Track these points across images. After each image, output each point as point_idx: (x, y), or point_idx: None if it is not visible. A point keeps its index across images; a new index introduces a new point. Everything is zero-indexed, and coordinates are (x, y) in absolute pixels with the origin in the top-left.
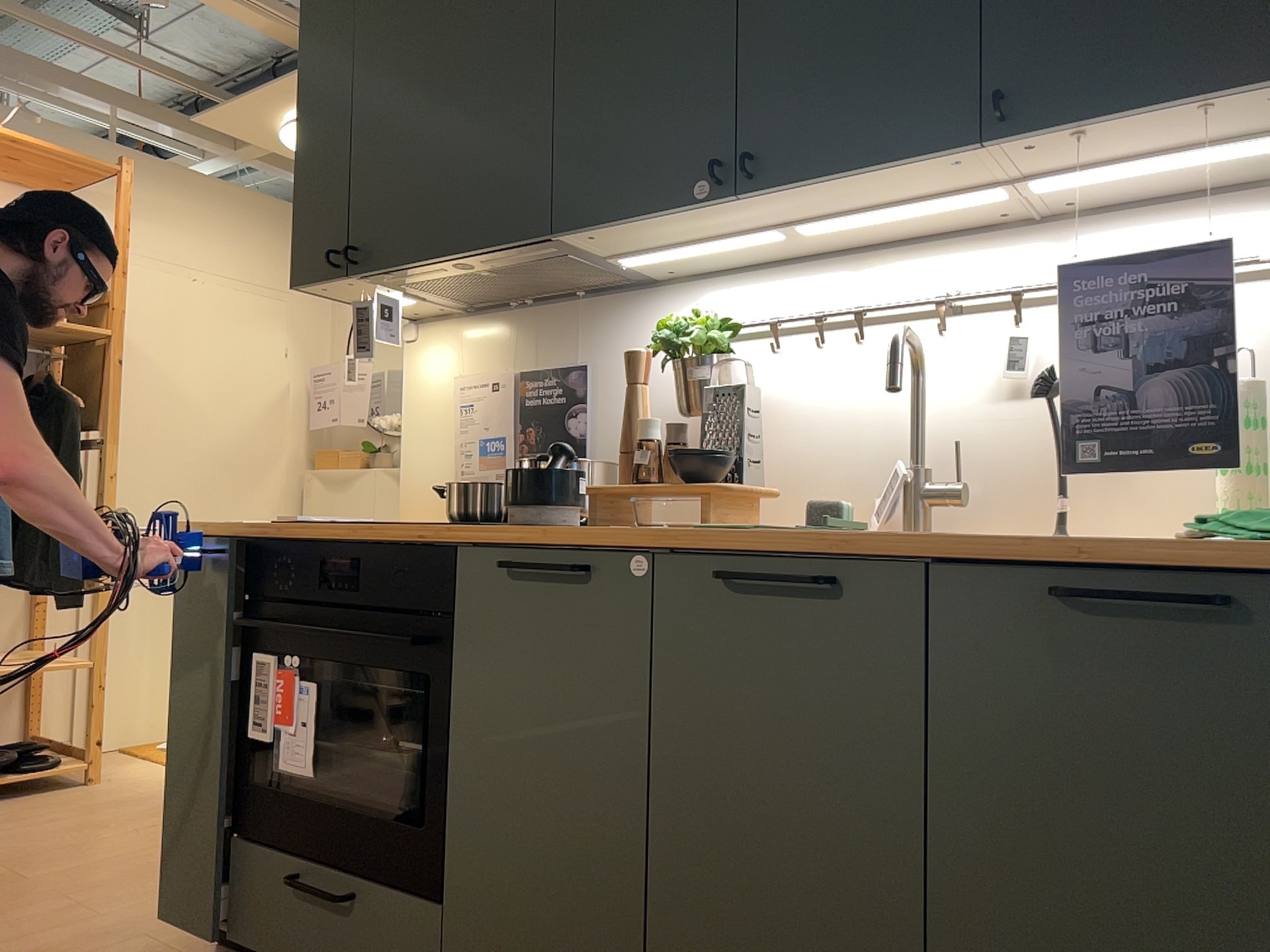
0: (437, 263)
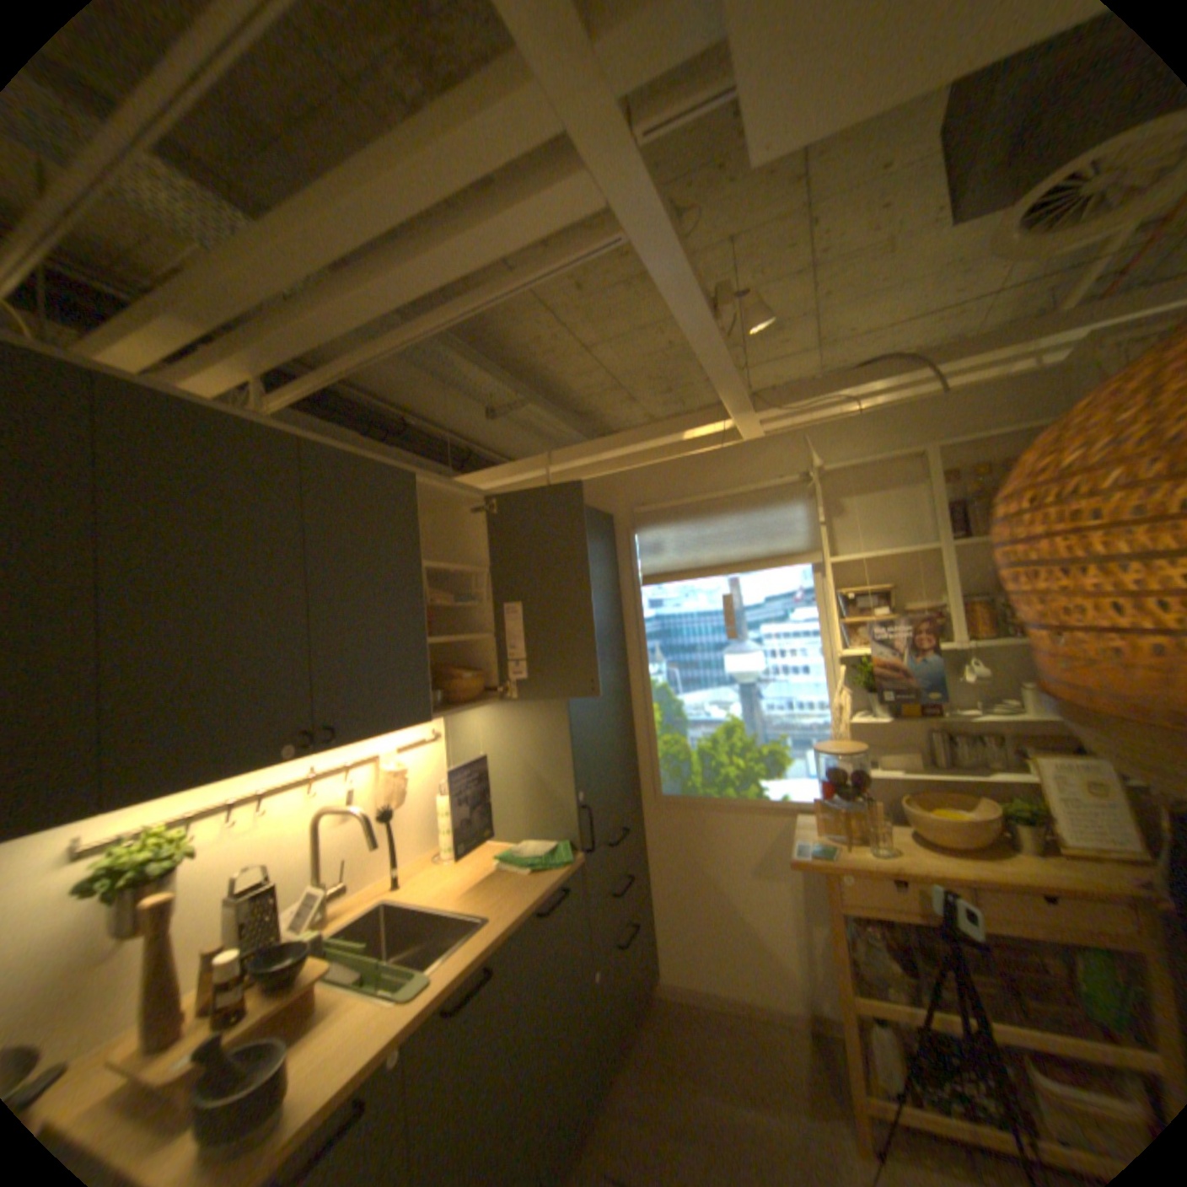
0: None
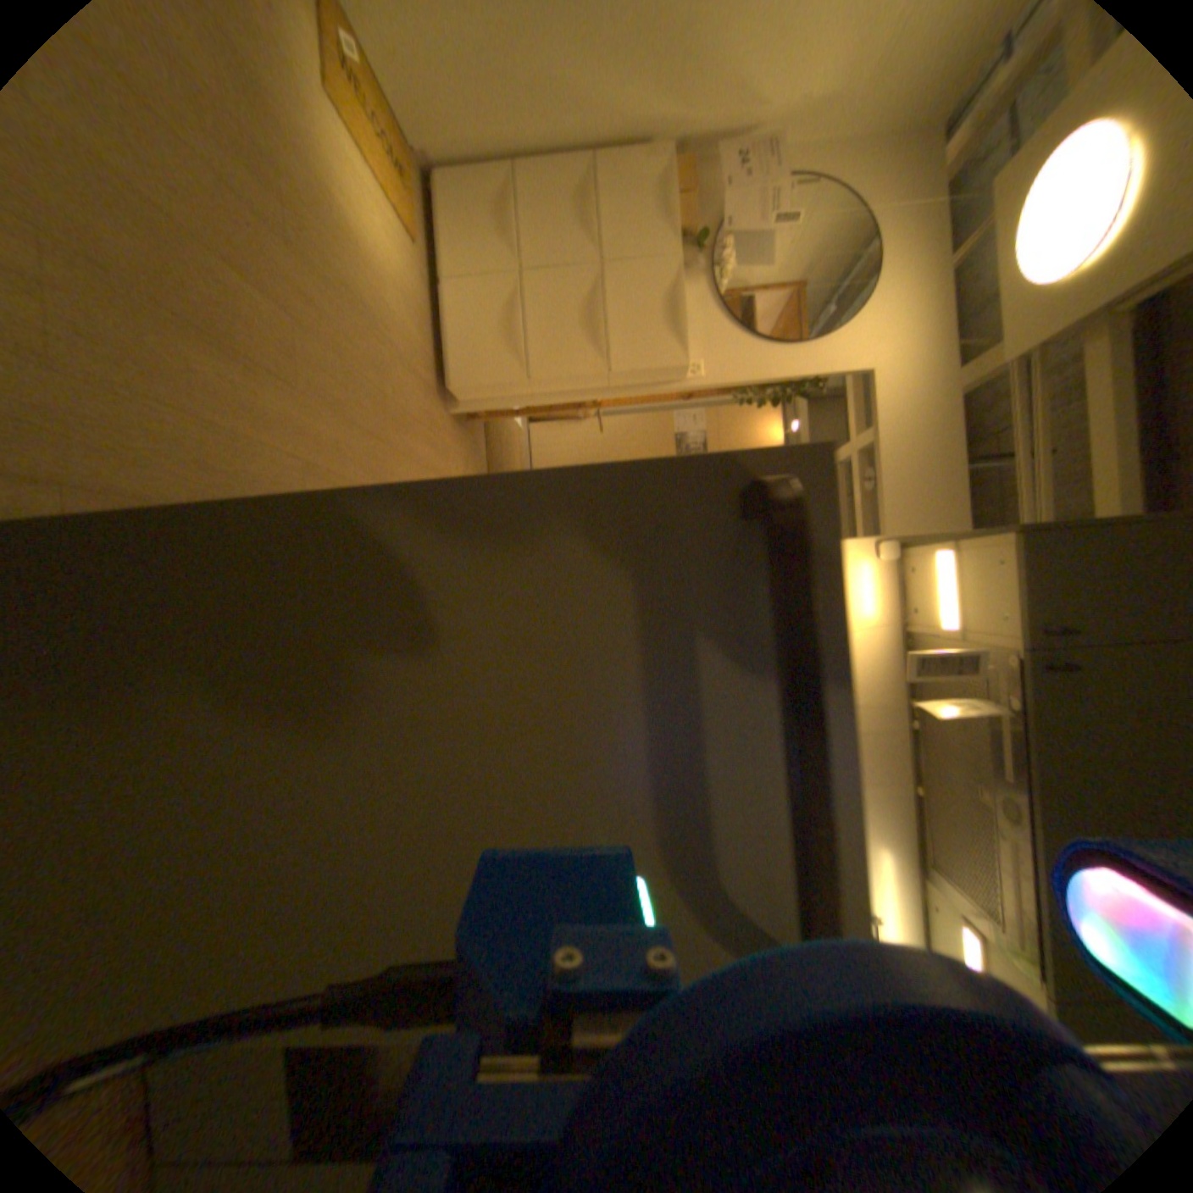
0: (1029, 793)
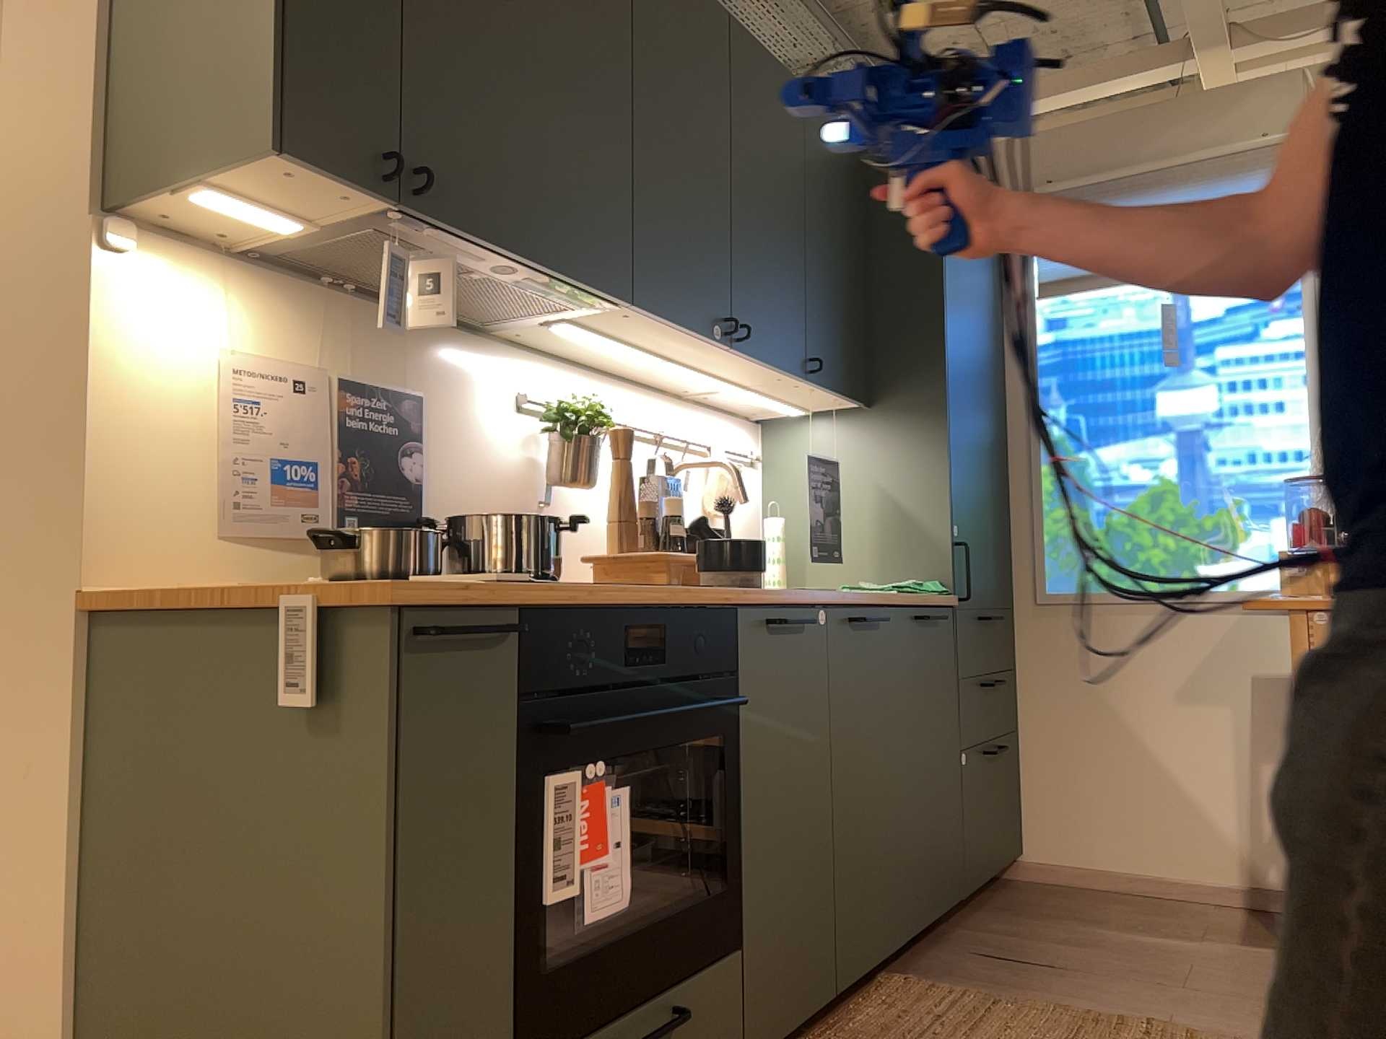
0: (507, 257)
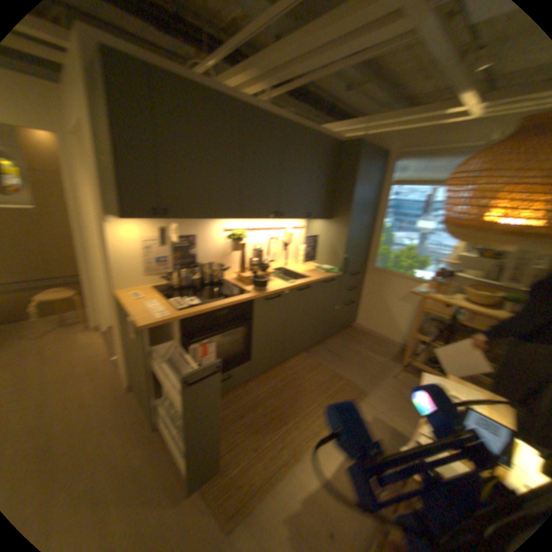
0: (199, 218)
